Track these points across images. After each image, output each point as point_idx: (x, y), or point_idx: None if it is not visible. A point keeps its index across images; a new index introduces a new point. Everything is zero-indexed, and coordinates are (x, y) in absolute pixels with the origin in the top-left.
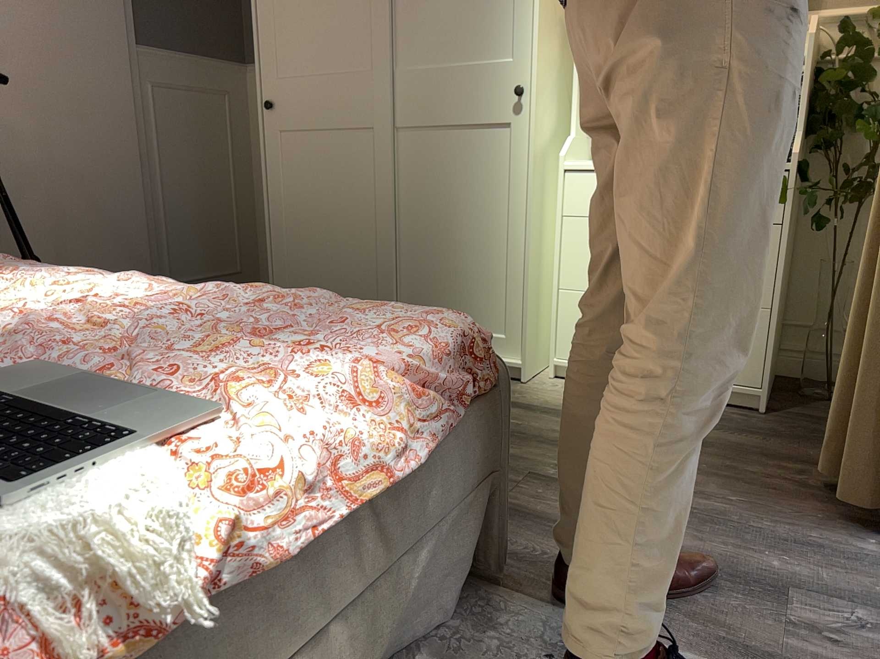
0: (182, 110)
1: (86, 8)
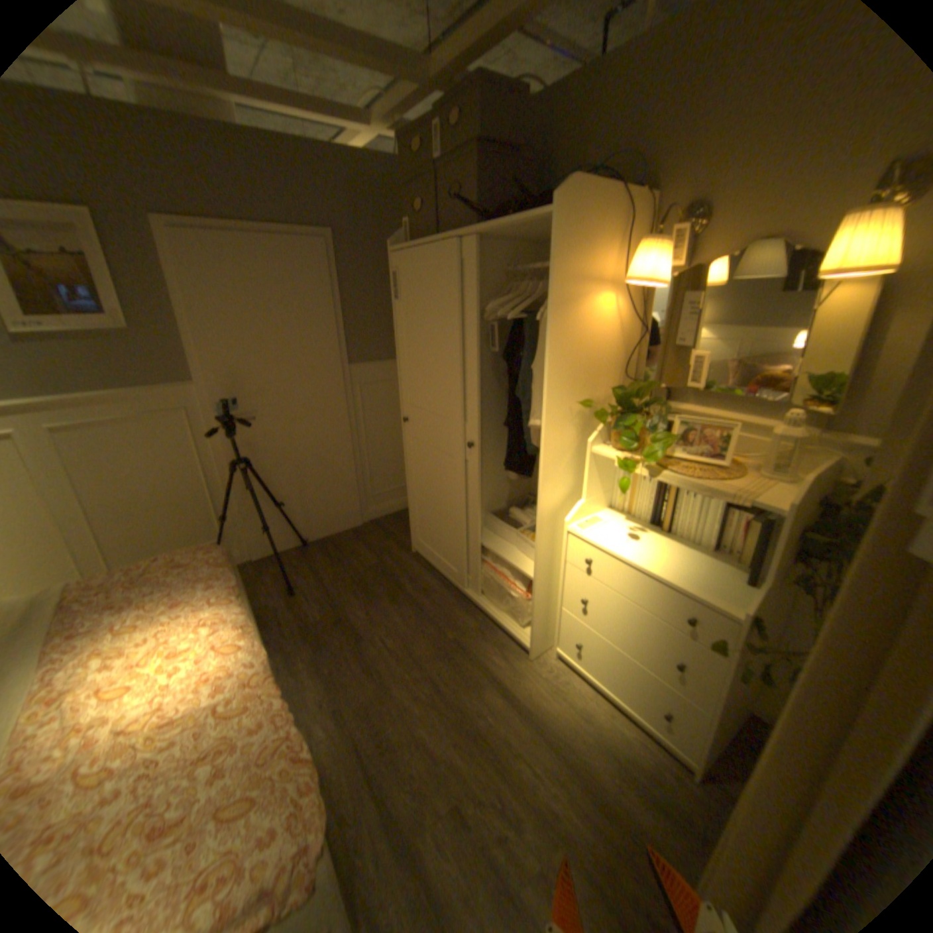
0: (379, 396)
1: (313, 353)
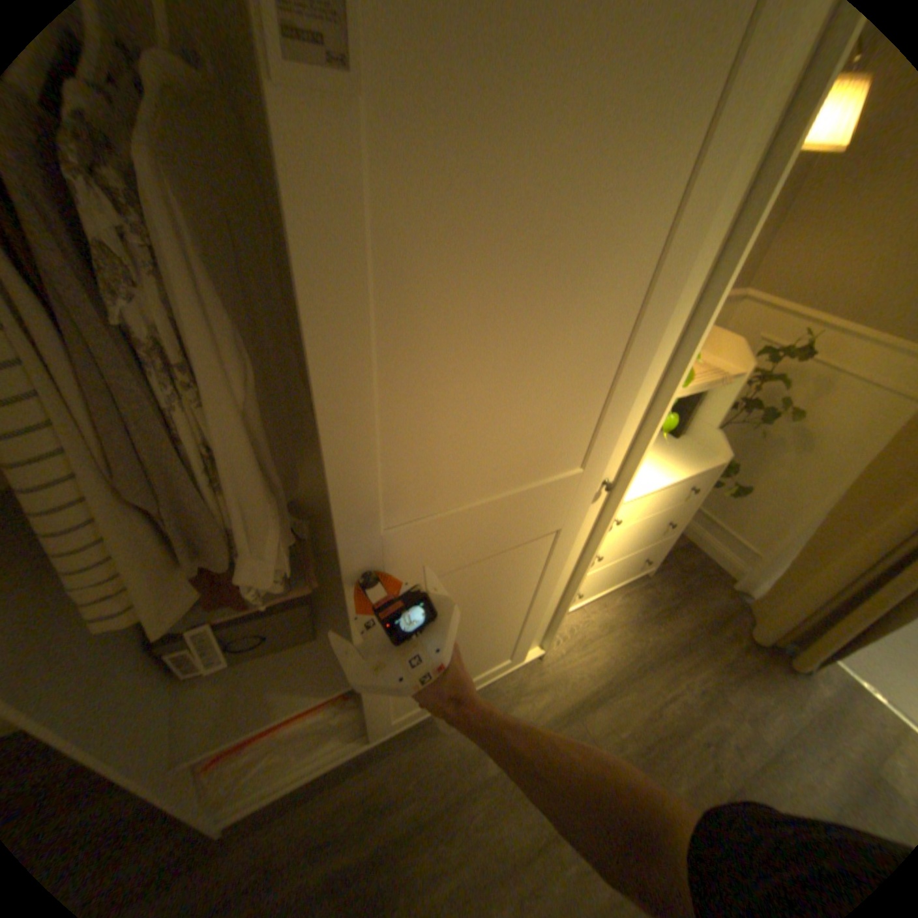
0: None
1: None
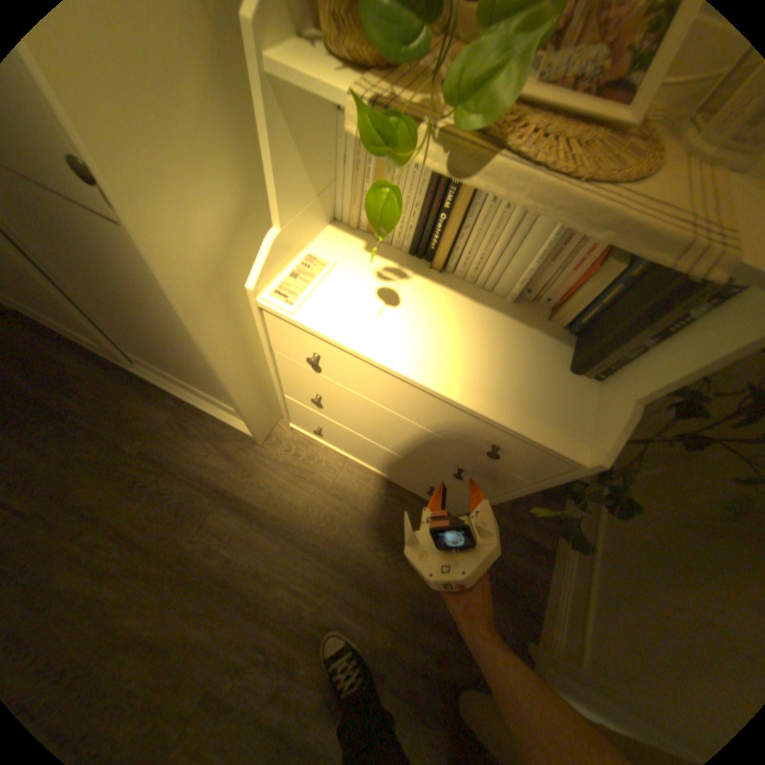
0: None
1: None
